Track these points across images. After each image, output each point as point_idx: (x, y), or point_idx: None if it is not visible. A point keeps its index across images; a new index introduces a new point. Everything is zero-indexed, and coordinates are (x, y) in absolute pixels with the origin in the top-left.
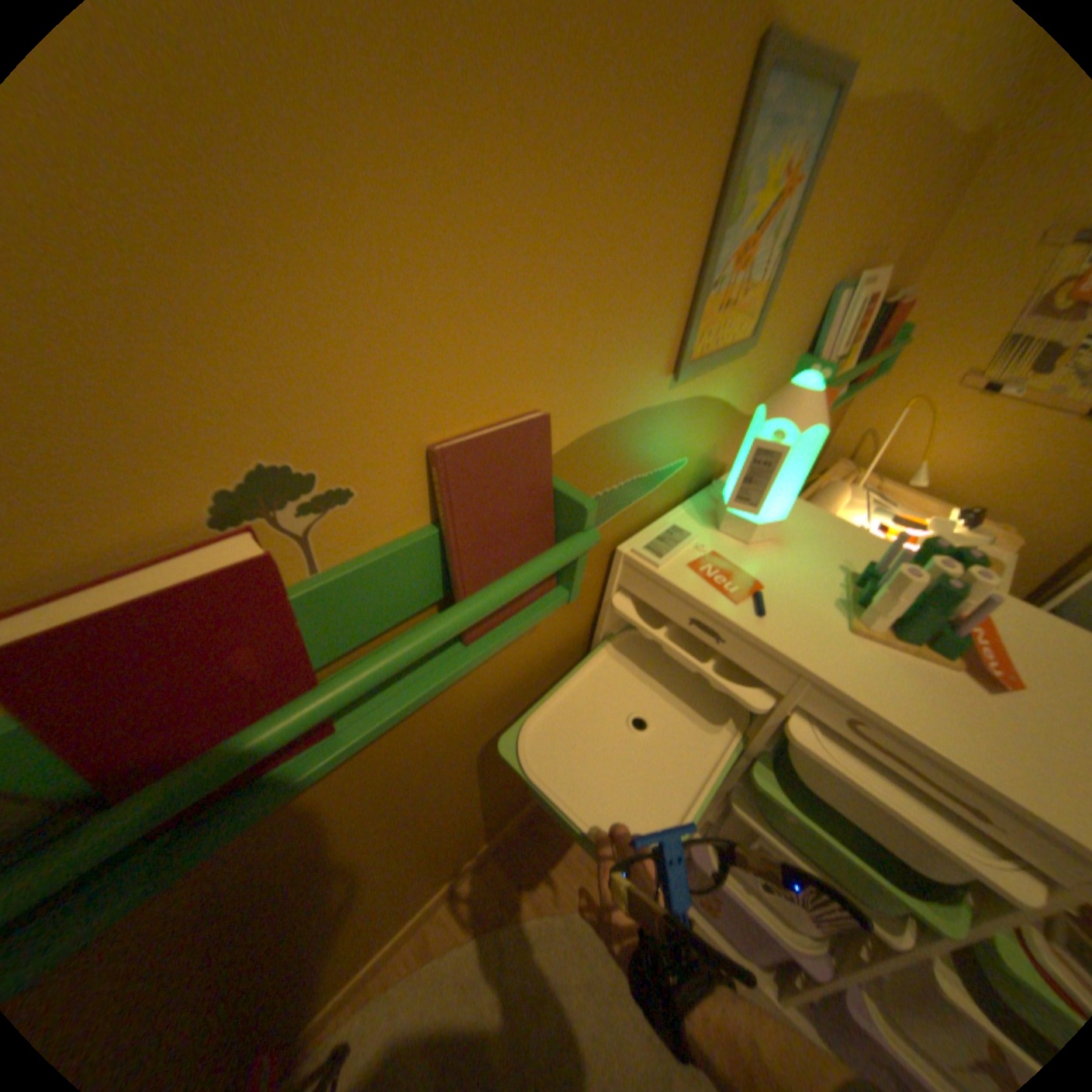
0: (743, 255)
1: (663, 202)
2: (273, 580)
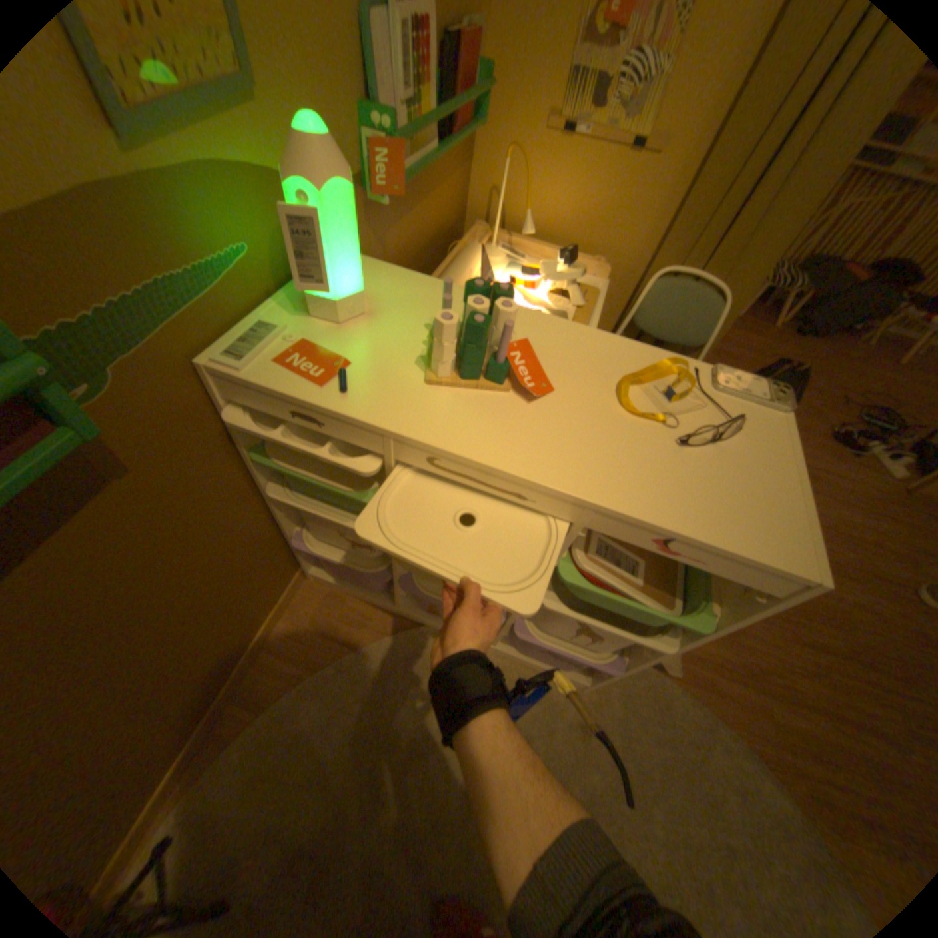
0: None
1: None
2: None
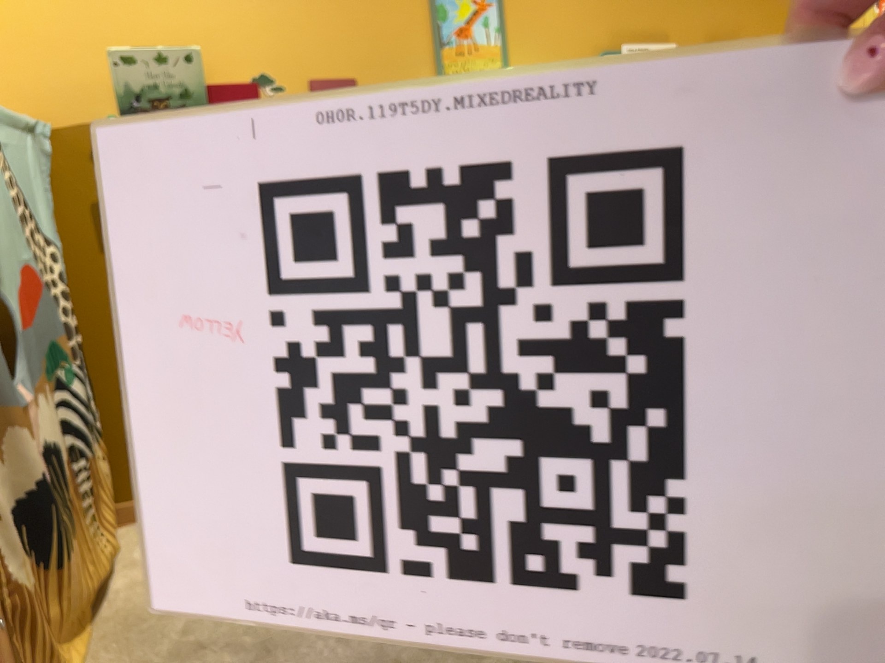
0: (460, 34)
1: (396, 17)
2: (257, 91)
